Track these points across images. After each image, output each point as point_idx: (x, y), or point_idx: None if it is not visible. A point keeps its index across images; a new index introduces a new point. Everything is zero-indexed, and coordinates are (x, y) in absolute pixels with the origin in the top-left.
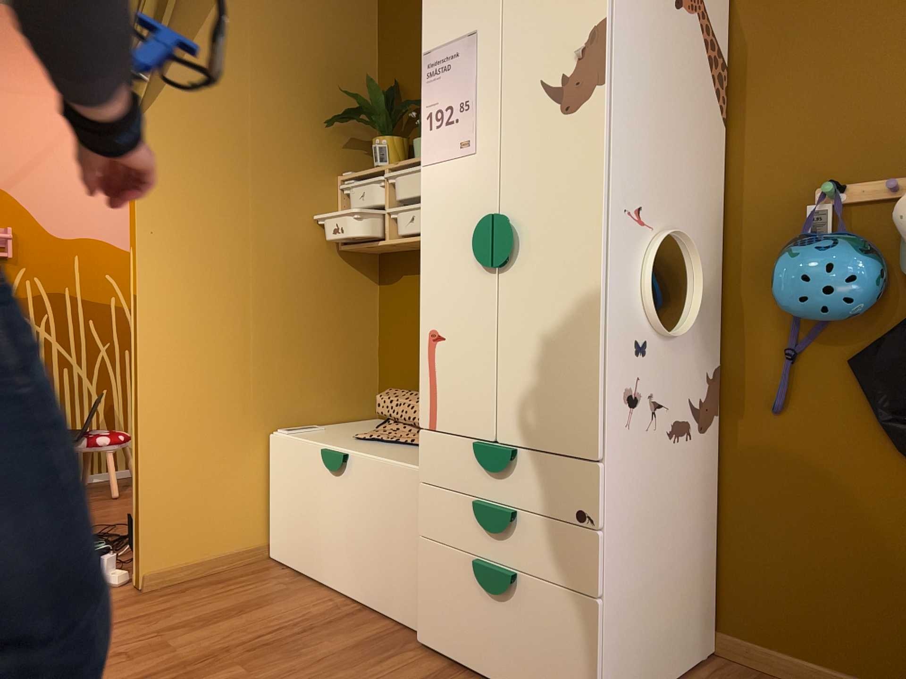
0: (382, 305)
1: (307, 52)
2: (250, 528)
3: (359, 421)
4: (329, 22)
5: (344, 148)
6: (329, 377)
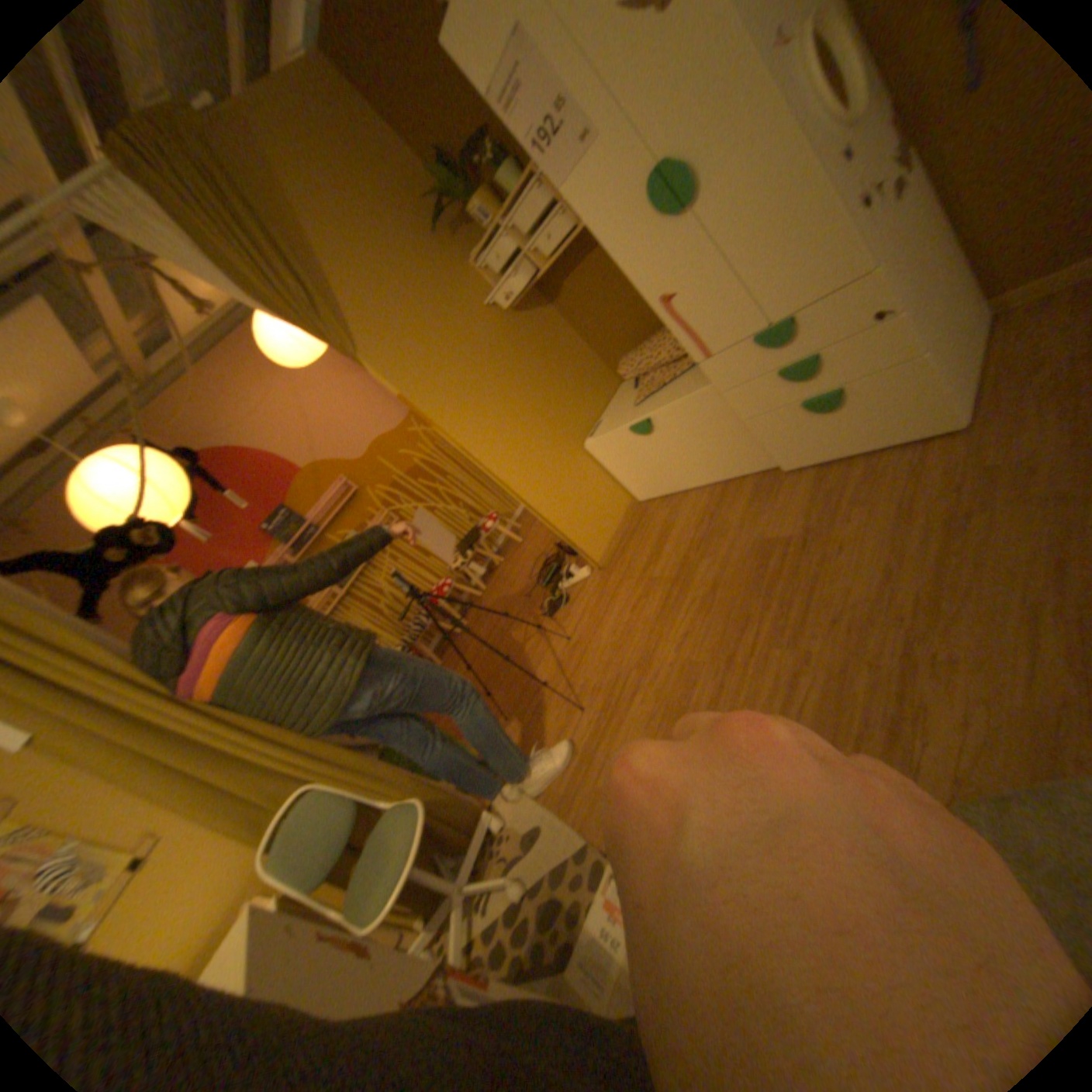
0: (565, 313)
1: (368, 192)
2: (618, 497)
3: (614, 392)
4: (354, 150)
5: (452, 235)
6: (579, 385)
